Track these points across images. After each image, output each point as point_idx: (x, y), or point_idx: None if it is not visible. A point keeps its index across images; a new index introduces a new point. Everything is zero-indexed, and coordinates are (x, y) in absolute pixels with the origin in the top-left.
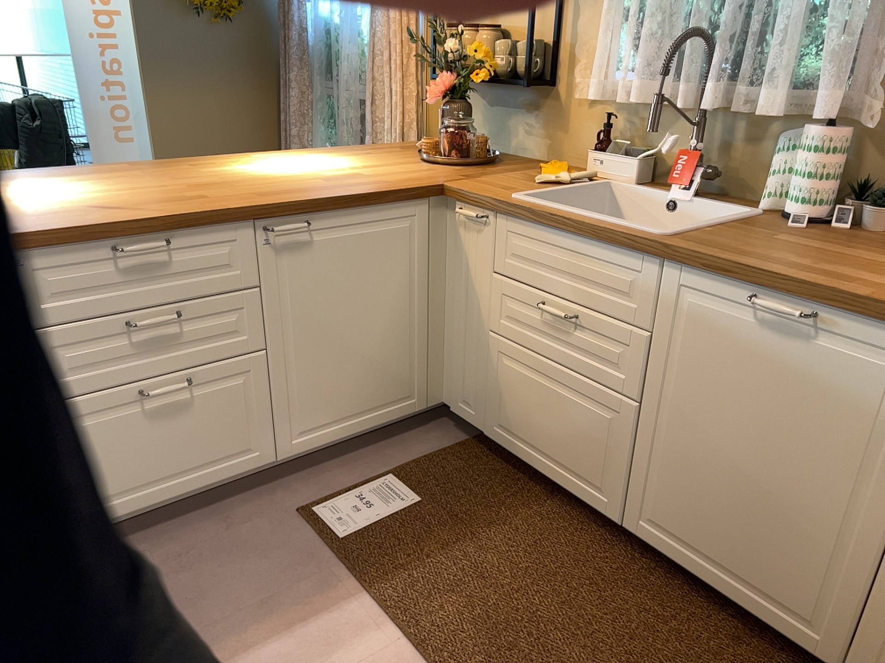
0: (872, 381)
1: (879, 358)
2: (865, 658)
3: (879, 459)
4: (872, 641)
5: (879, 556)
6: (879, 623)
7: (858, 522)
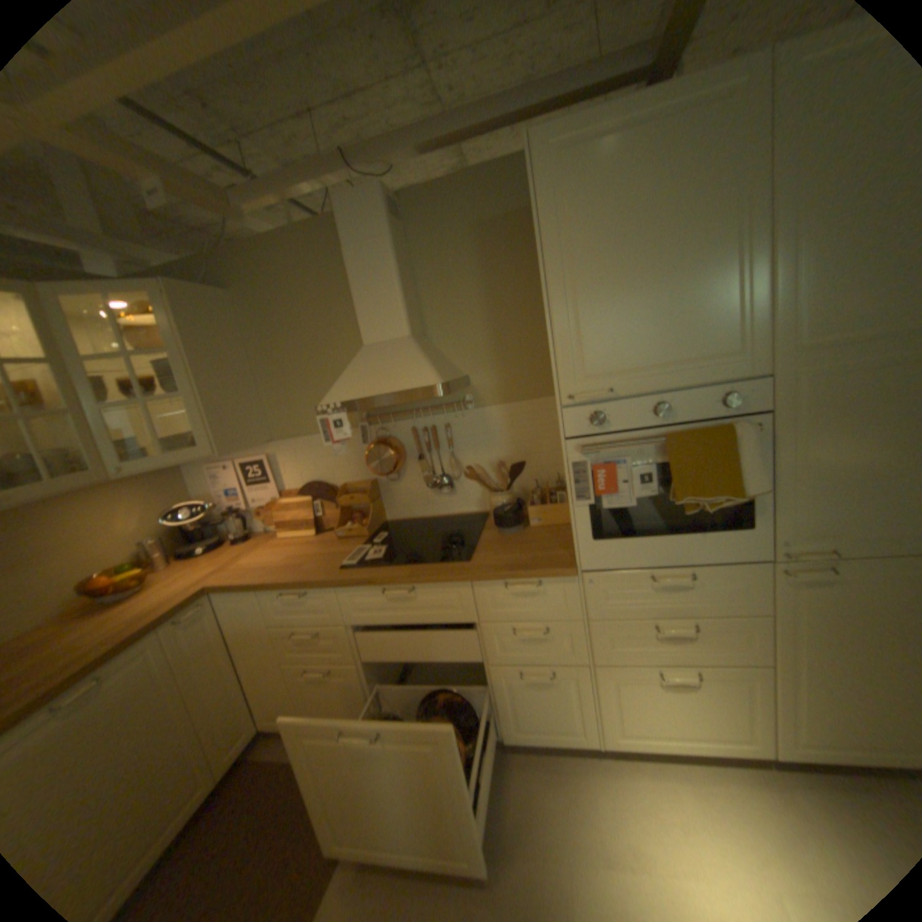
0: (139, 676)
1: (134, 665)
2: (217, 765)
3: (165, 698)
4: (214, 756)
5: (192, 727)
6: (210, 747)
7: (177, 728)
